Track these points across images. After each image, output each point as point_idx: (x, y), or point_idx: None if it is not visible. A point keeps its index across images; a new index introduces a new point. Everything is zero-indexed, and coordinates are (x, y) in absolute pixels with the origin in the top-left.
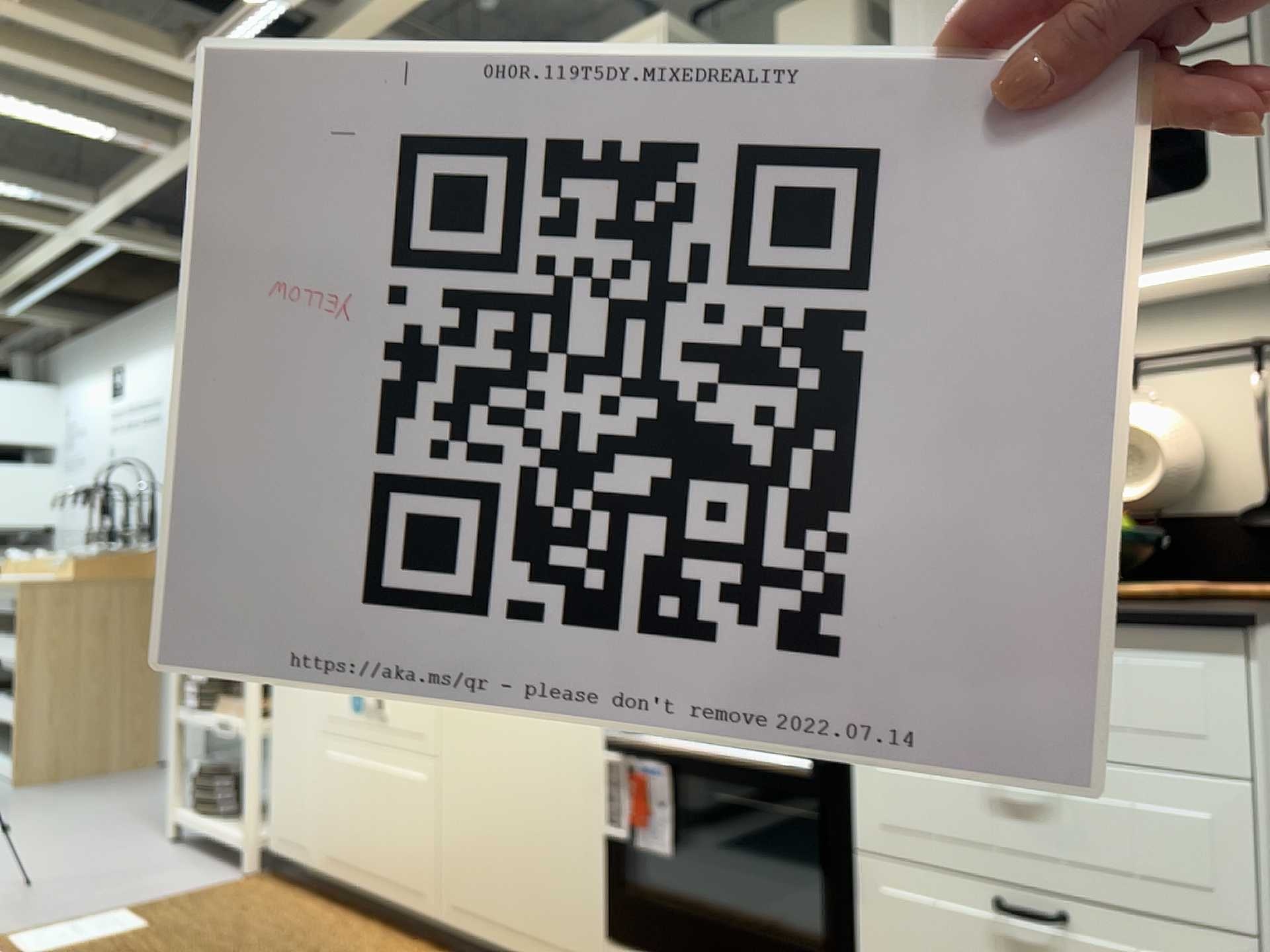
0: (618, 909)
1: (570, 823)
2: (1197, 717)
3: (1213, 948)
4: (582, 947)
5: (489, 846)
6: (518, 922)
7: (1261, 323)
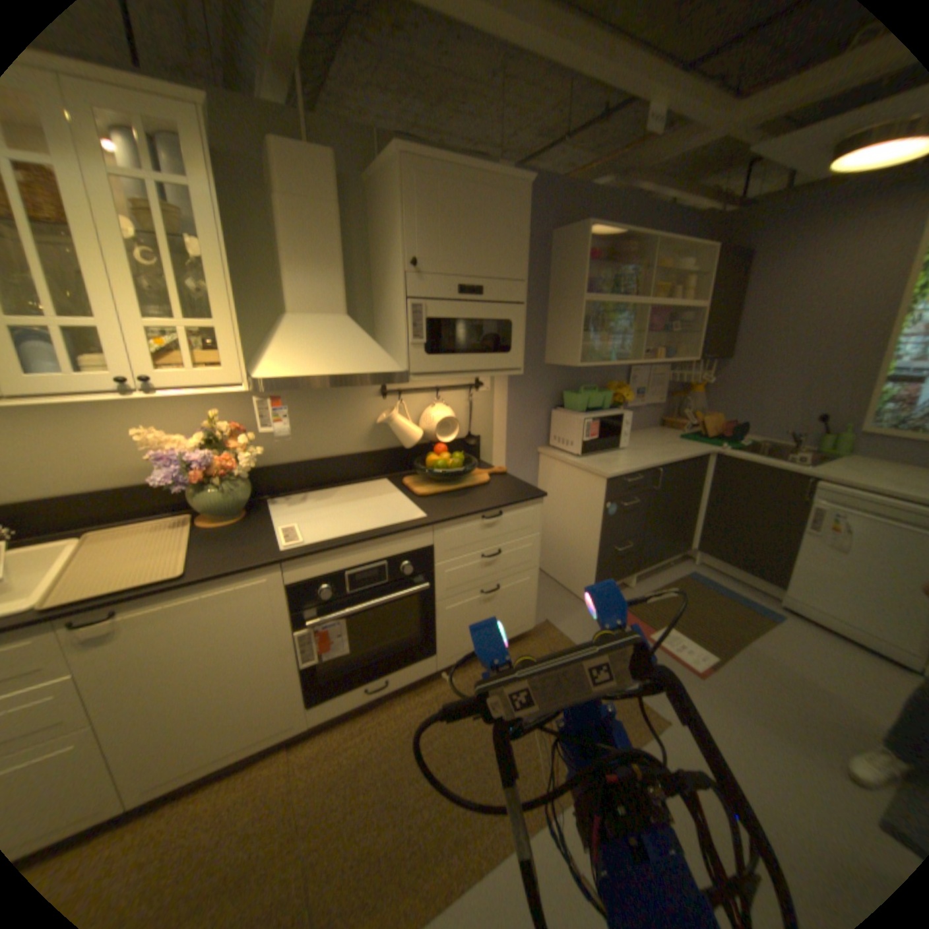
0: (311, 694)
1: (268, 680)
2: (530, 523)
3: (527, 575)
4: (287, 725)
5: (184, 735)
6: (226, 751)
7: (468, 379)
